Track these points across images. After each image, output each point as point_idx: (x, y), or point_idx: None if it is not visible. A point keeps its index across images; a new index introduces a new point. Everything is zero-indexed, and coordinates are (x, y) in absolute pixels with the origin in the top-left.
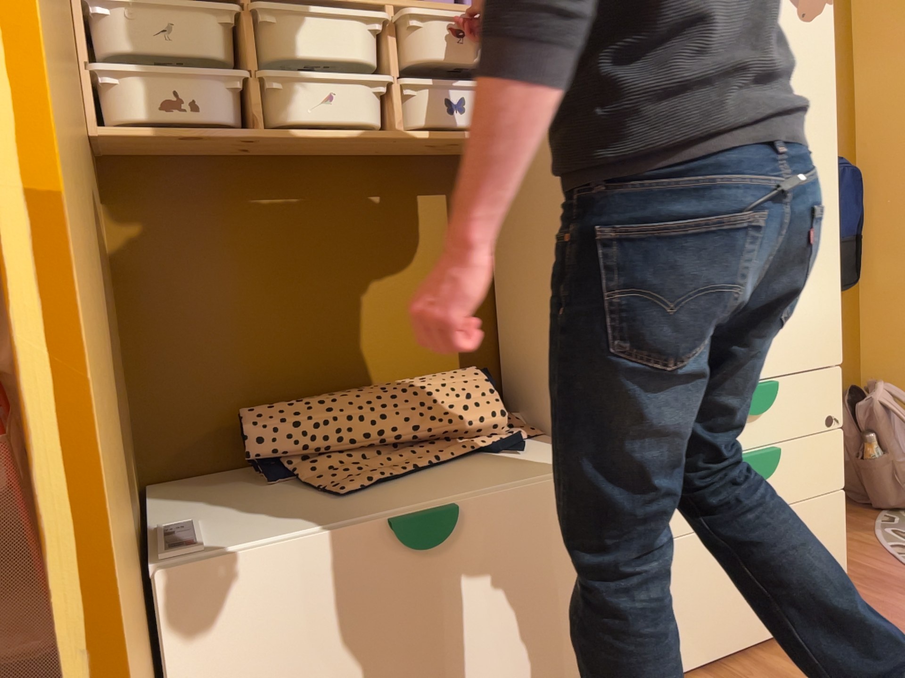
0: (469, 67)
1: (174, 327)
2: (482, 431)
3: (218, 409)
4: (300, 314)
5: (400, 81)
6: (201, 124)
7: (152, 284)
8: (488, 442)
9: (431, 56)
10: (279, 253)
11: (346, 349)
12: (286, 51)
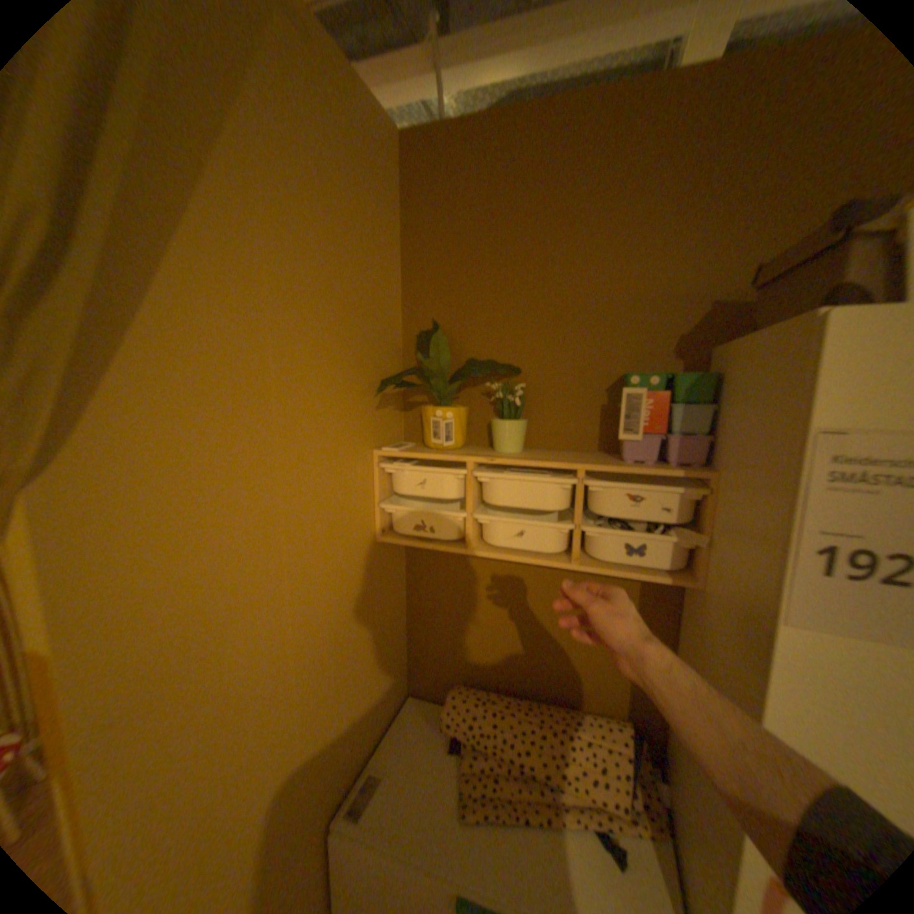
0: (653, 522)
1: (432, 619)
2: (602, 809)
3: (449, 671)
4: (506, 635)
5: (580, 528)
6: (434, 539)
7: (424, 593)
8: (604, 823)
9: (612, 511)
10: (498, 594)
11: (534, 667)
12: (493, 498)
